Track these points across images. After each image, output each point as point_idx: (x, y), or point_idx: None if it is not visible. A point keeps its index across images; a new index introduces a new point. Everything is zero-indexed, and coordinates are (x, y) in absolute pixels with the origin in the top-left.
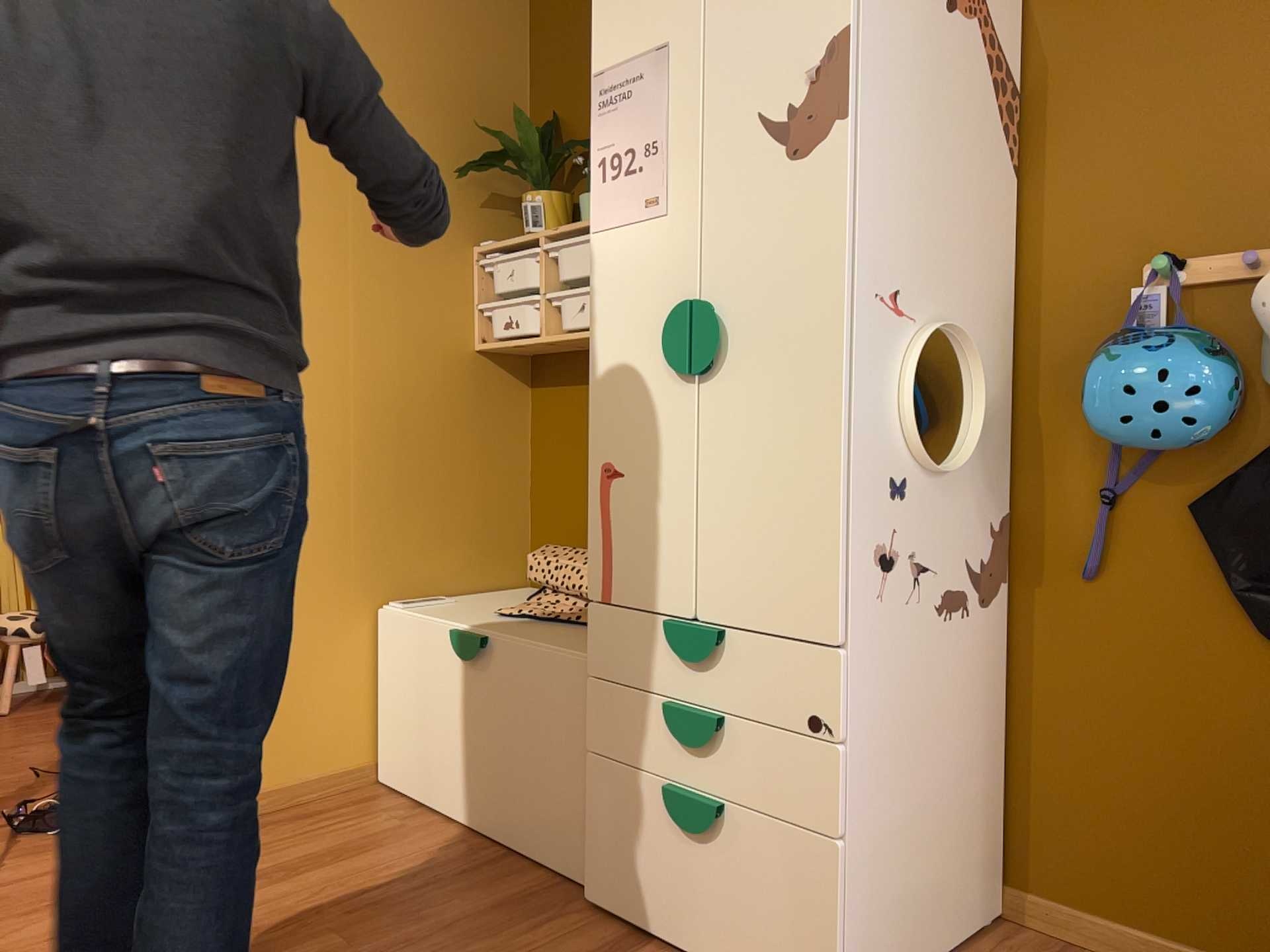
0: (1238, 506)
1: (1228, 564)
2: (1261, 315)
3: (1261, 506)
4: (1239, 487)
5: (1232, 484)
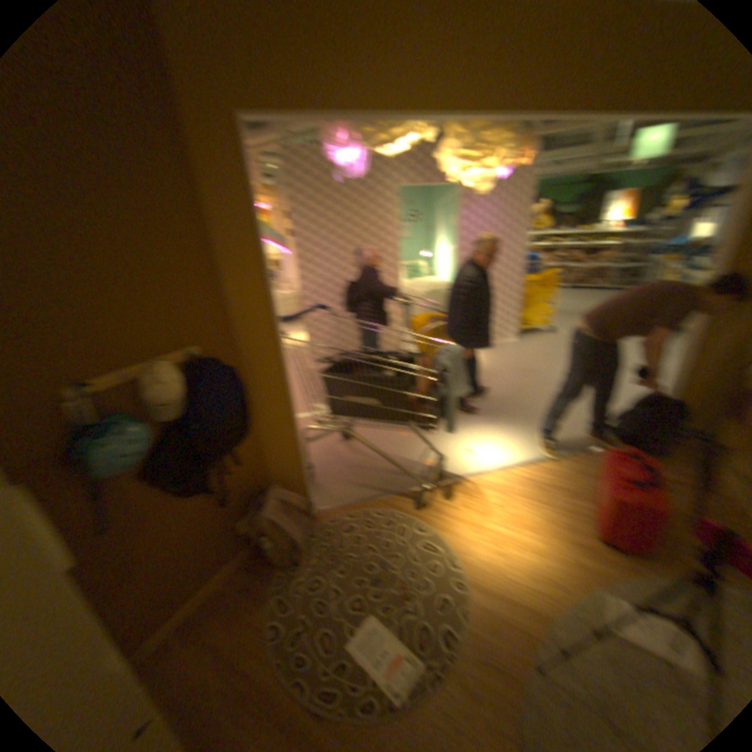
0: (156, 467)
1: (159, 487)
2: (149, 401)
3: (164, 462)
4: (153, 461)
5: (149, 461)
